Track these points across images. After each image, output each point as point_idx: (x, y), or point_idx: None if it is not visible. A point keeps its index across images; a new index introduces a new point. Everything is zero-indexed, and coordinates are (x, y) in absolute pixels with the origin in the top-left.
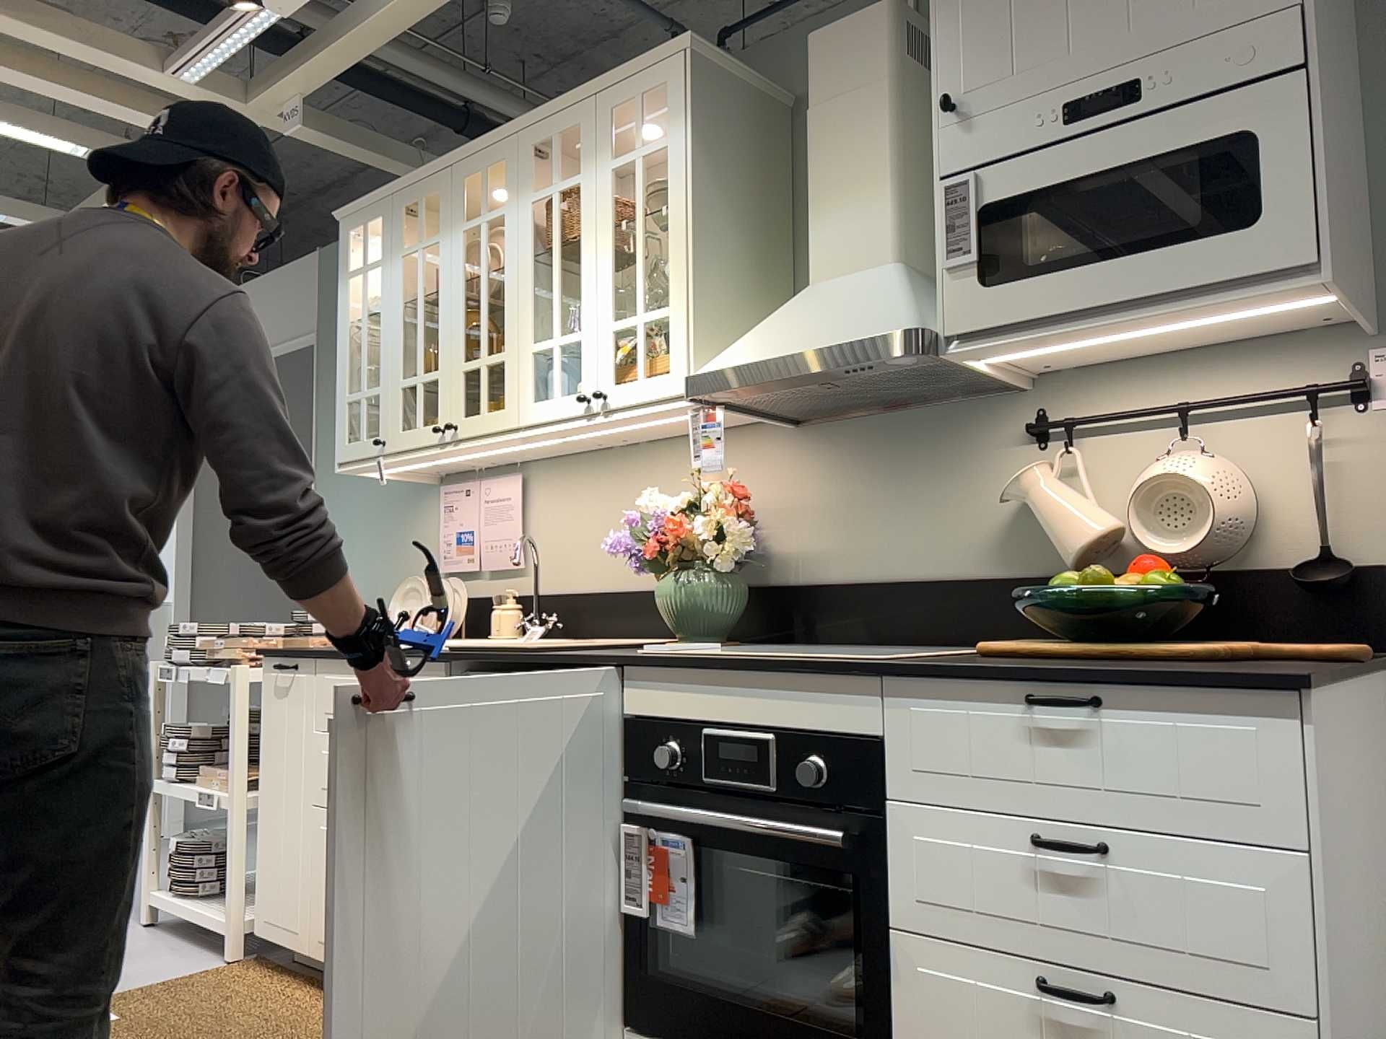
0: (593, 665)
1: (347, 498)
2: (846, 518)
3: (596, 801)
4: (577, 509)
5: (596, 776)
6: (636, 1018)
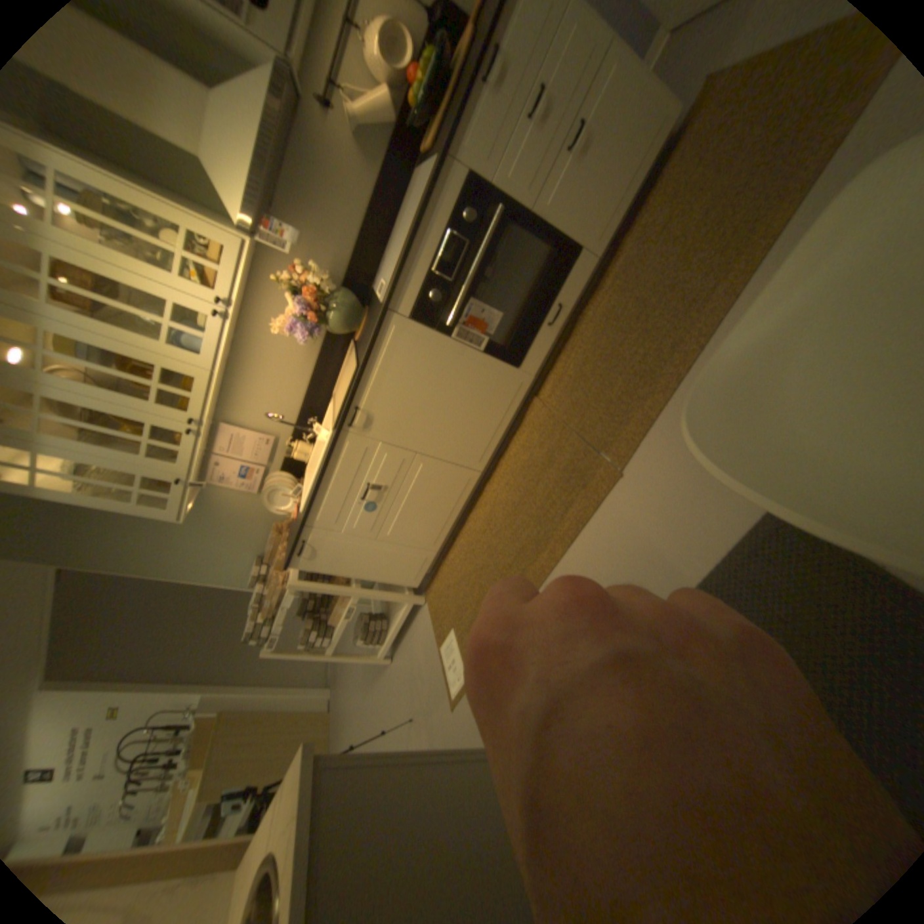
0: (381, 323)
1: (186, 554)
2: (325, 231)
3: (438, 348)
4: (257, 391)
5: (428, 343)
6: (518, 359)
